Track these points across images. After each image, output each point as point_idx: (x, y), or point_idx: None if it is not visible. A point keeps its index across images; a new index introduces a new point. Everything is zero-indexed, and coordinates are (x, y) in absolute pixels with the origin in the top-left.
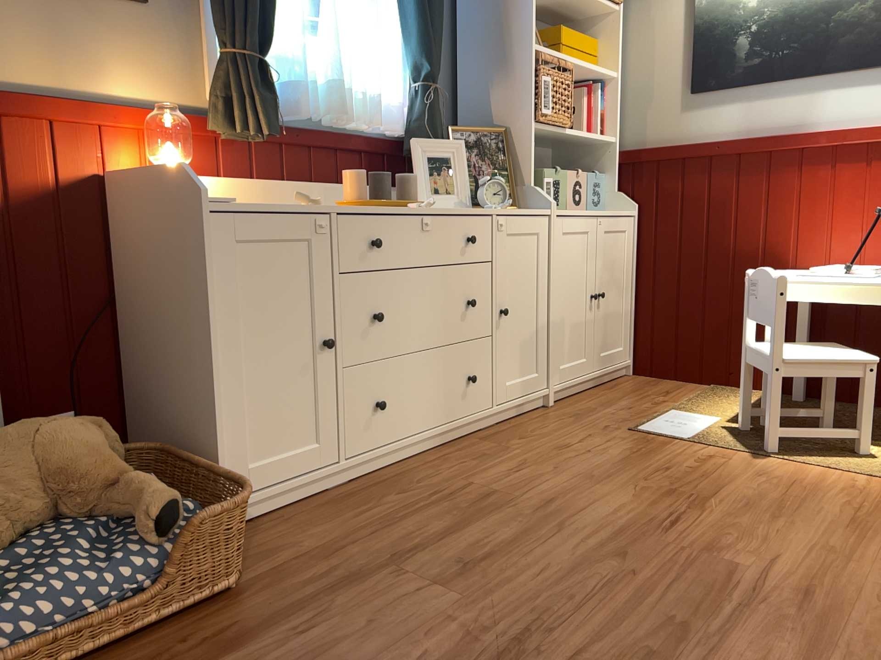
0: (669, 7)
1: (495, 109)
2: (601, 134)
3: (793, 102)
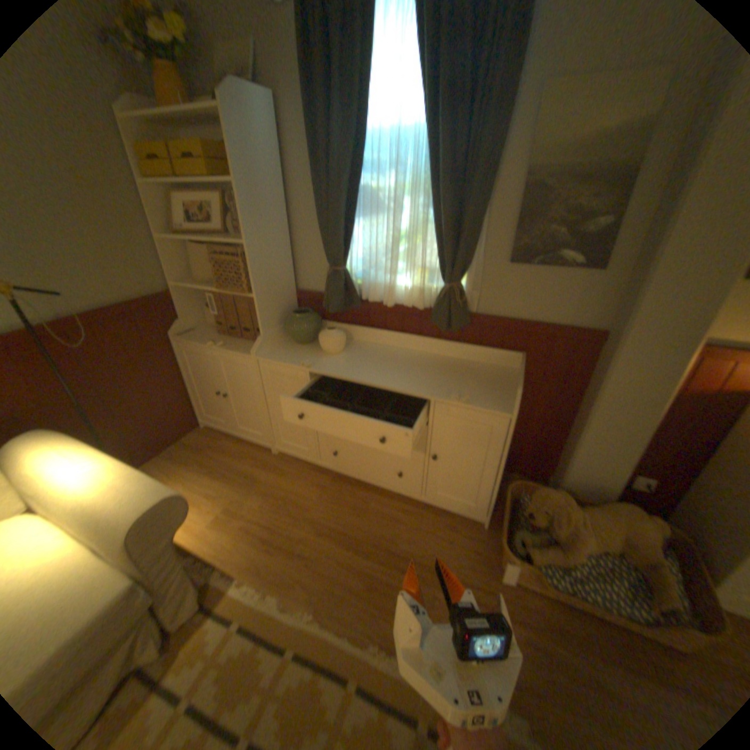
0: None
1: None
2: None
3: None
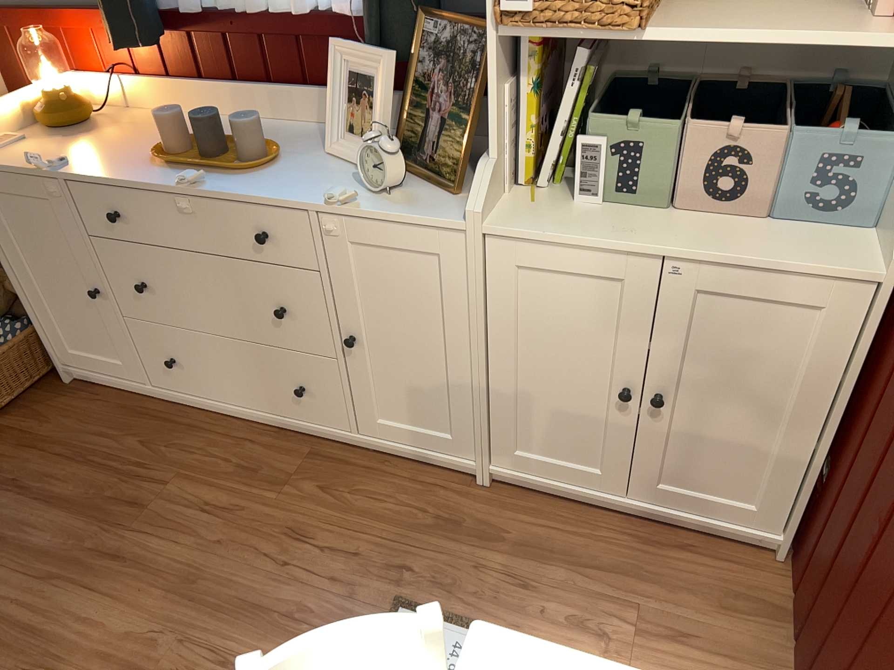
0: None
1: None
2: None
3: None
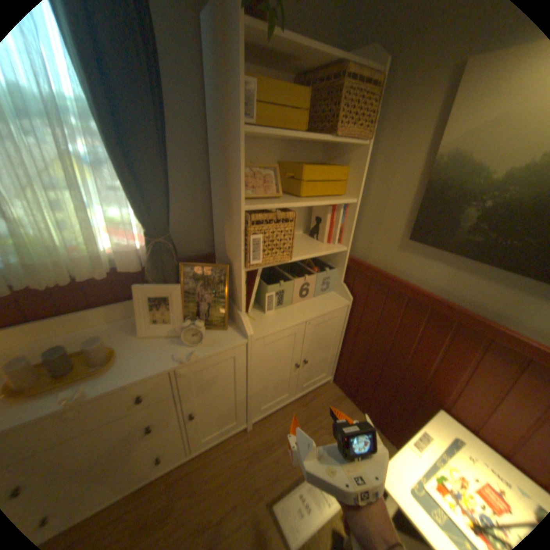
0: (413, 151)
1: (227, 245)
2: (338, 242)
3: (506, 293)
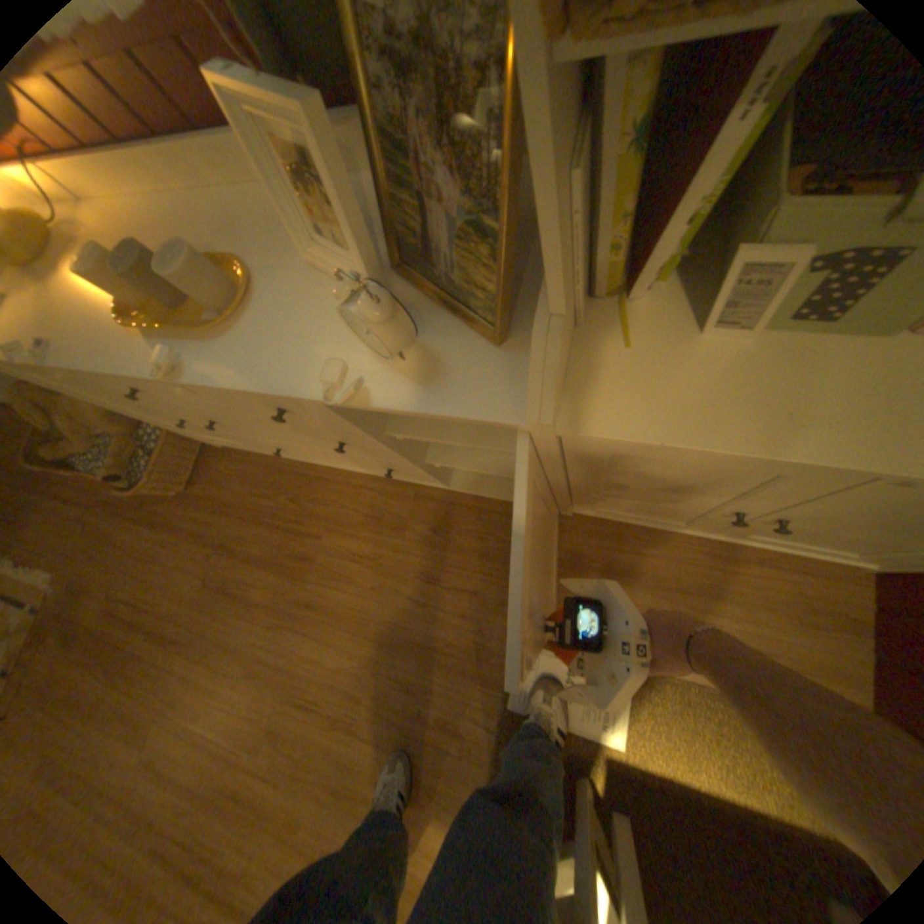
0: None
1: None
2: None
3: None
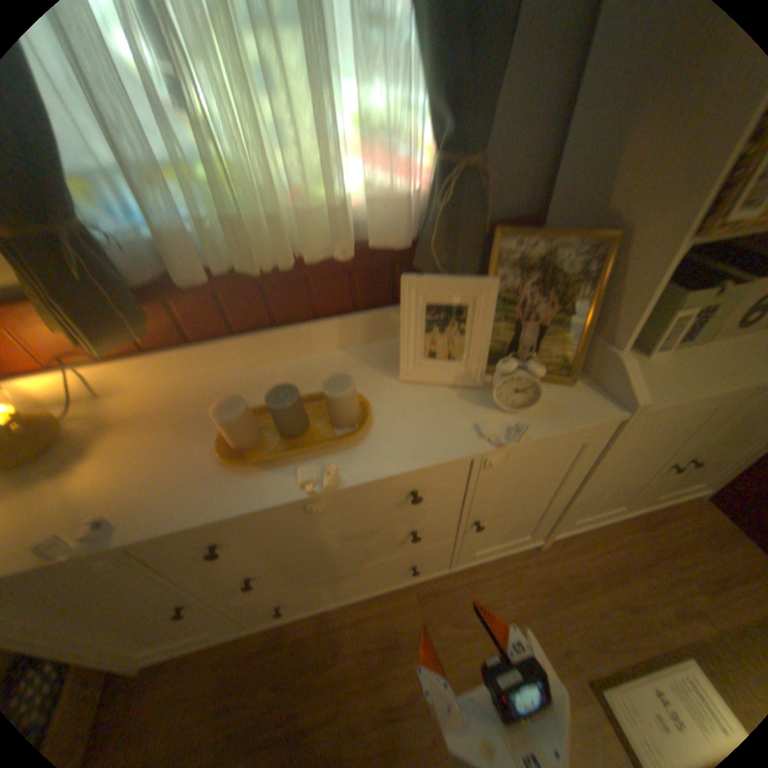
0: None
1: (626, 174)
2: None
3: None
